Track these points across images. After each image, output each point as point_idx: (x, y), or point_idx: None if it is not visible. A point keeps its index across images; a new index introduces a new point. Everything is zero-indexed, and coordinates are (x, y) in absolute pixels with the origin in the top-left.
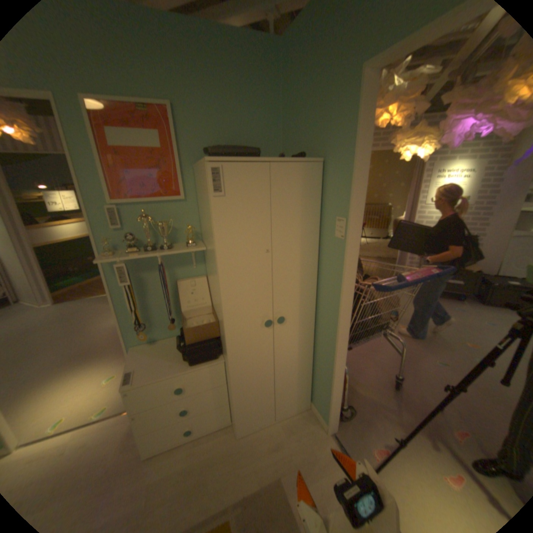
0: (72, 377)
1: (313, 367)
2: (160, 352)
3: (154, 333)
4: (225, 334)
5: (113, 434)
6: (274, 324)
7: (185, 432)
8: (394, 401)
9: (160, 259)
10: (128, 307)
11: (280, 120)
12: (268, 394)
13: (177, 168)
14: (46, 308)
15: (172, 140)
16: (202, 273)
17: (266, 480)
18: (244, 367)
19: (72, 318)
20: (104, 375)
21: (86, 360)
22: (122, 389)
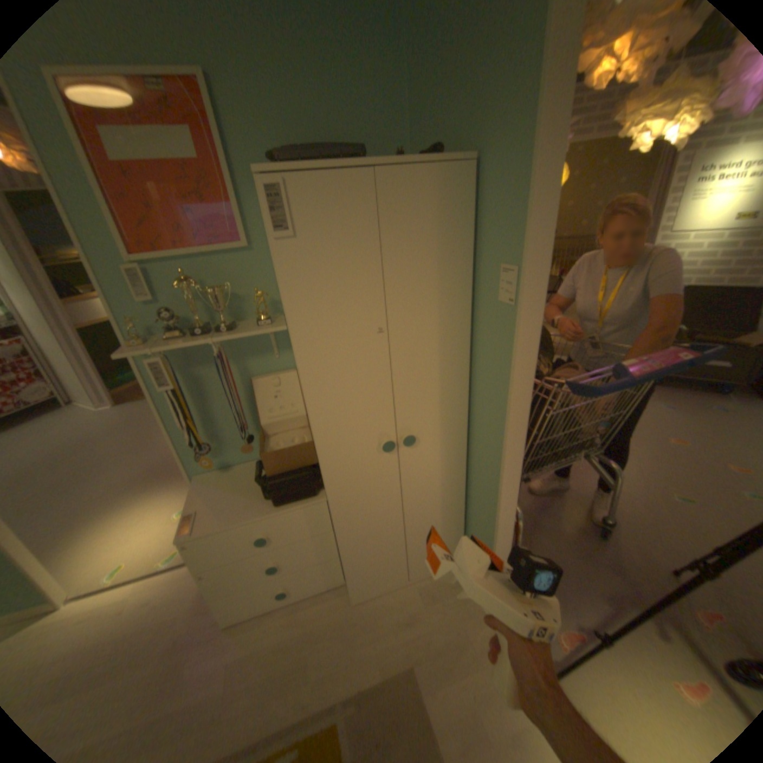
0: (135, 507)
1: (466, 506)
2: (235, 484)
3: (227, 455)
4: (320, 463)
5: (185, 589)
6: (399, 447)
7: (277, 593)
8: (598, 556)
9: (215, 347)
10: (184, 419)
11: (405, 88)
12: (396, 546)
13: (229, 194)
14: (105, 411)
15: (215, 143)
16: (289, 365)
17: (392, 667)
18: (355, 509)
19: (137, 425)
20: (175, 506)
21: (153, 484)
22: (178, 539)
